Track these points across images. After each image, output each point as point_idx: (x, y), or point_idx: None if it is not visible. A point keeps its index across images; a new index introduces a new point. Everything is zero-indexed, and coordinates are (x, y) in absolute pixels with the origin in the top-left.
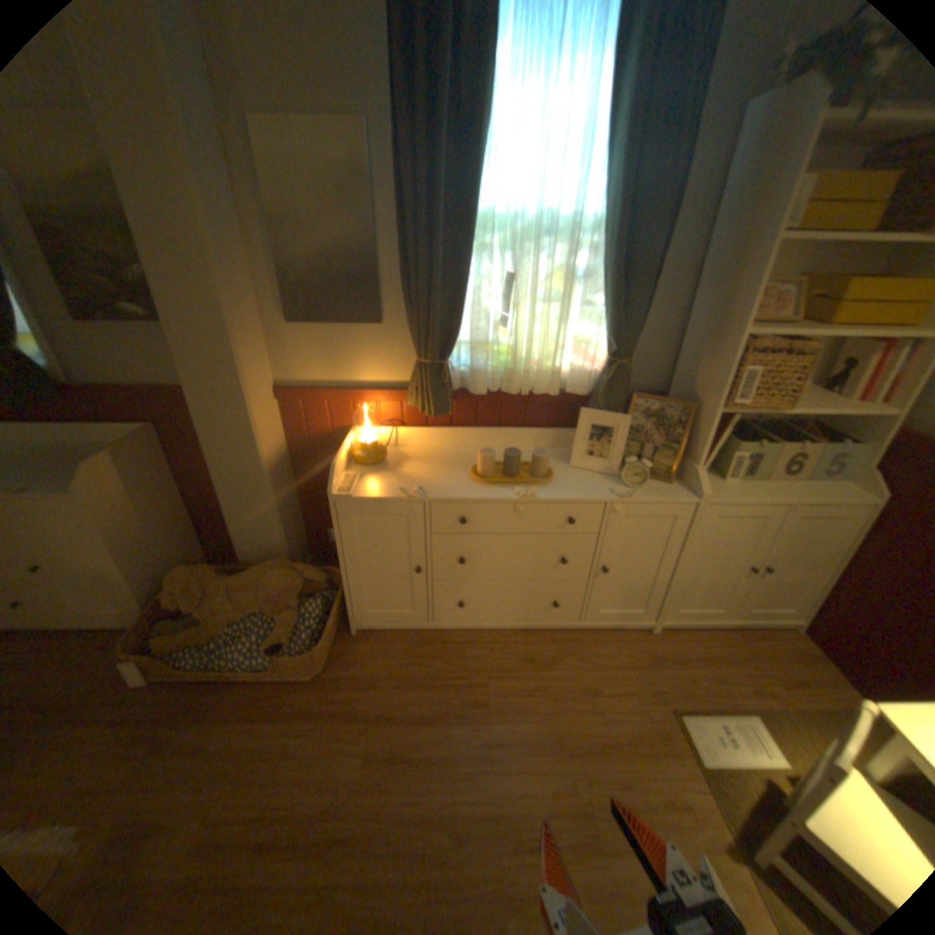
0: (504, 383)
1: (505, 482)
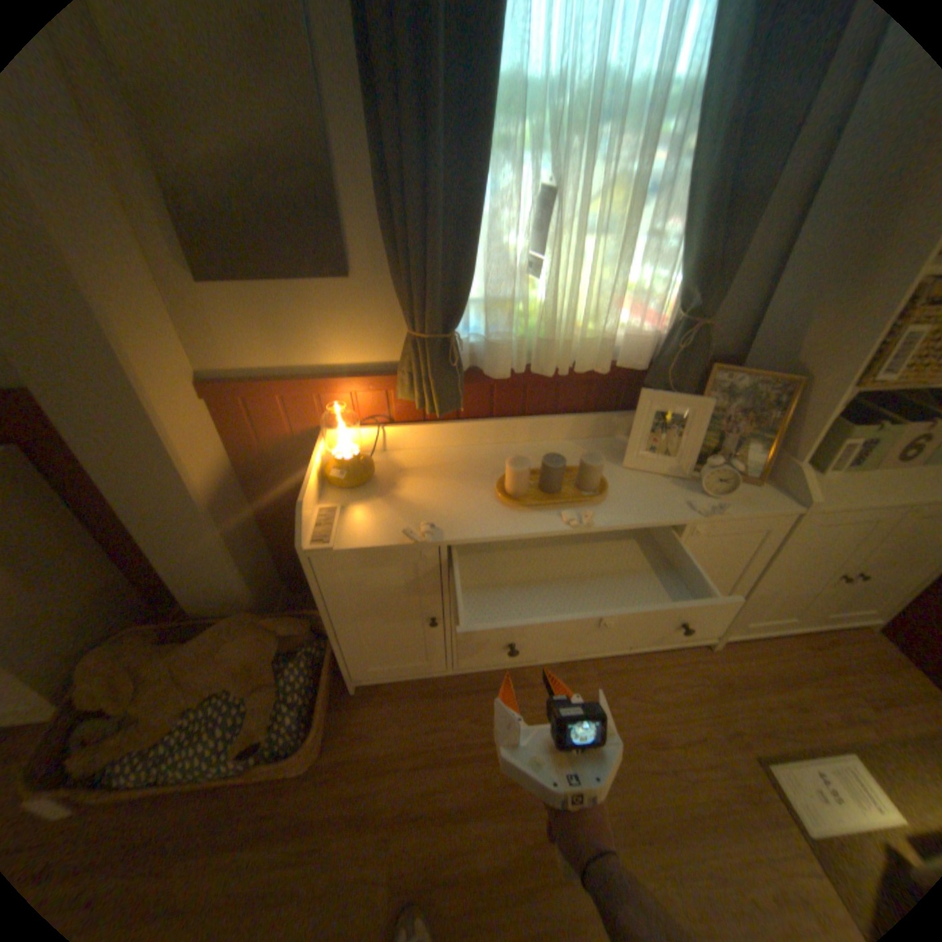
0: (533, 358)
1: (547, 504)
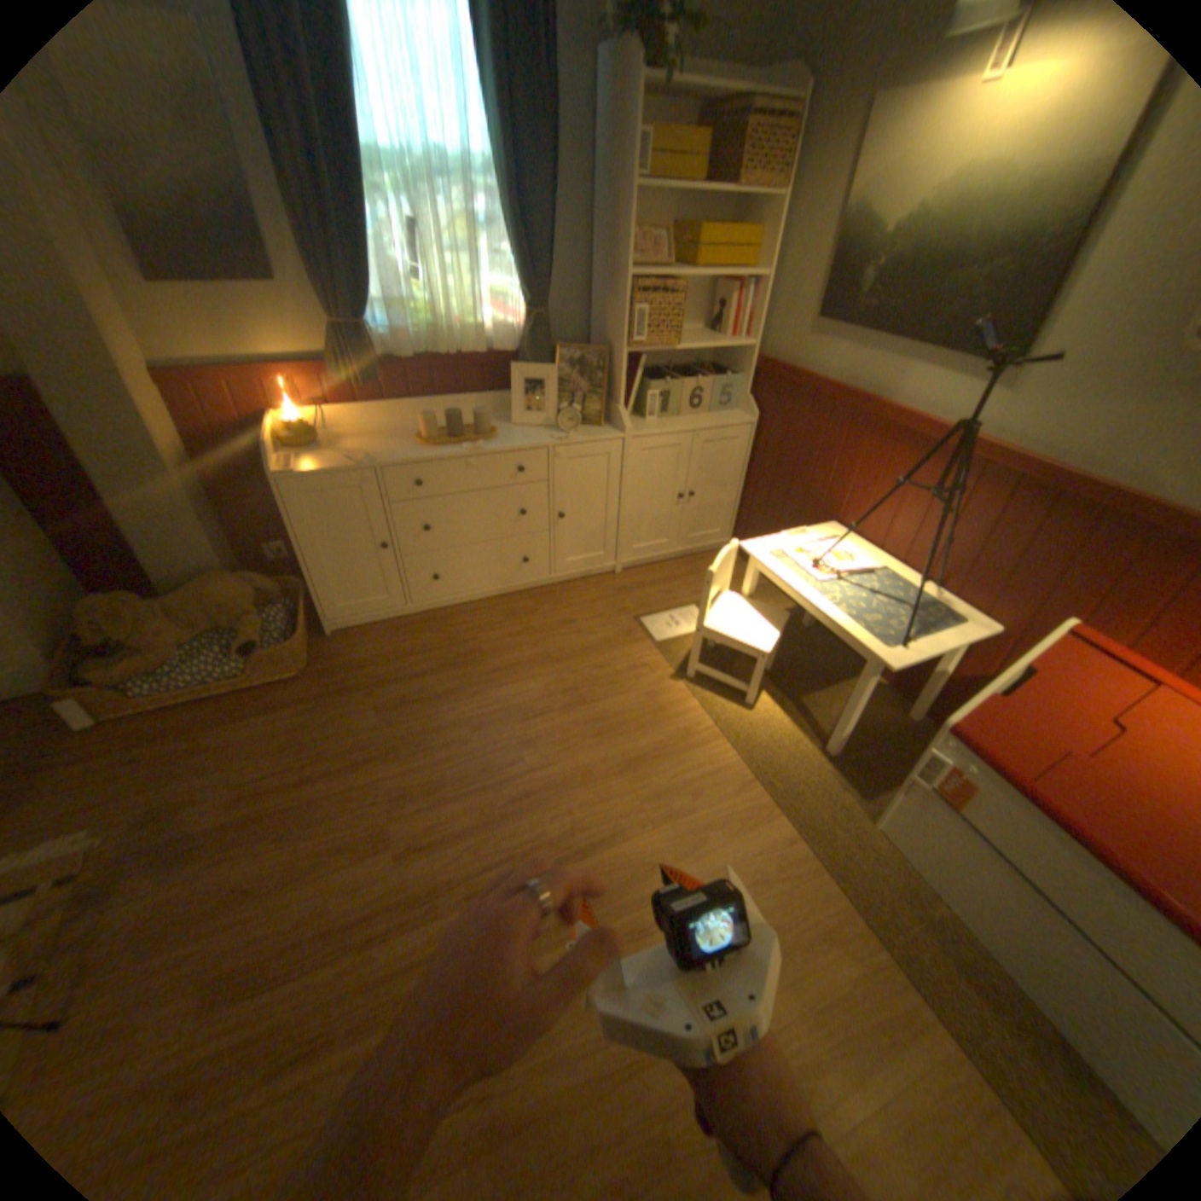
0: (429, 345)
1: (451, 443)
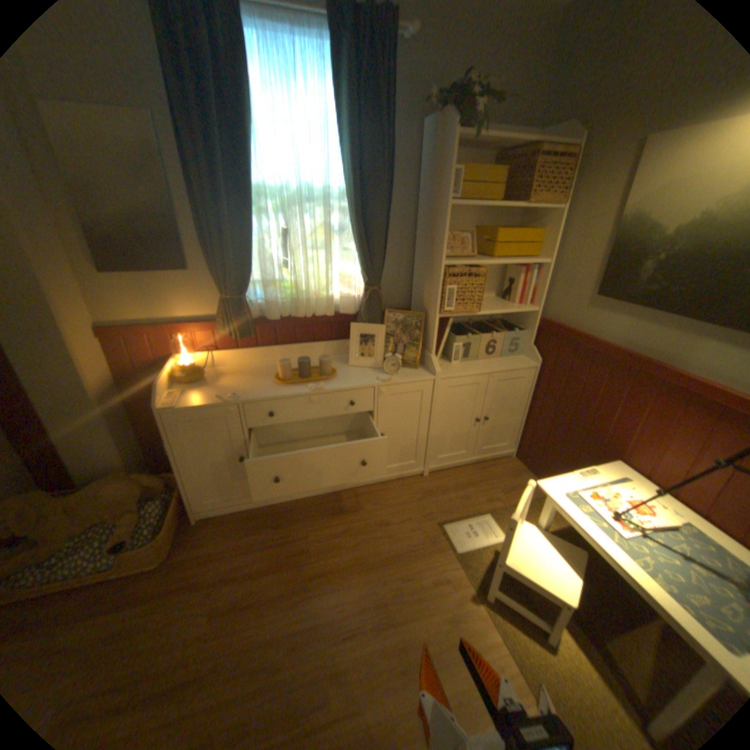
0: (293, 310)
1: (300, 382)
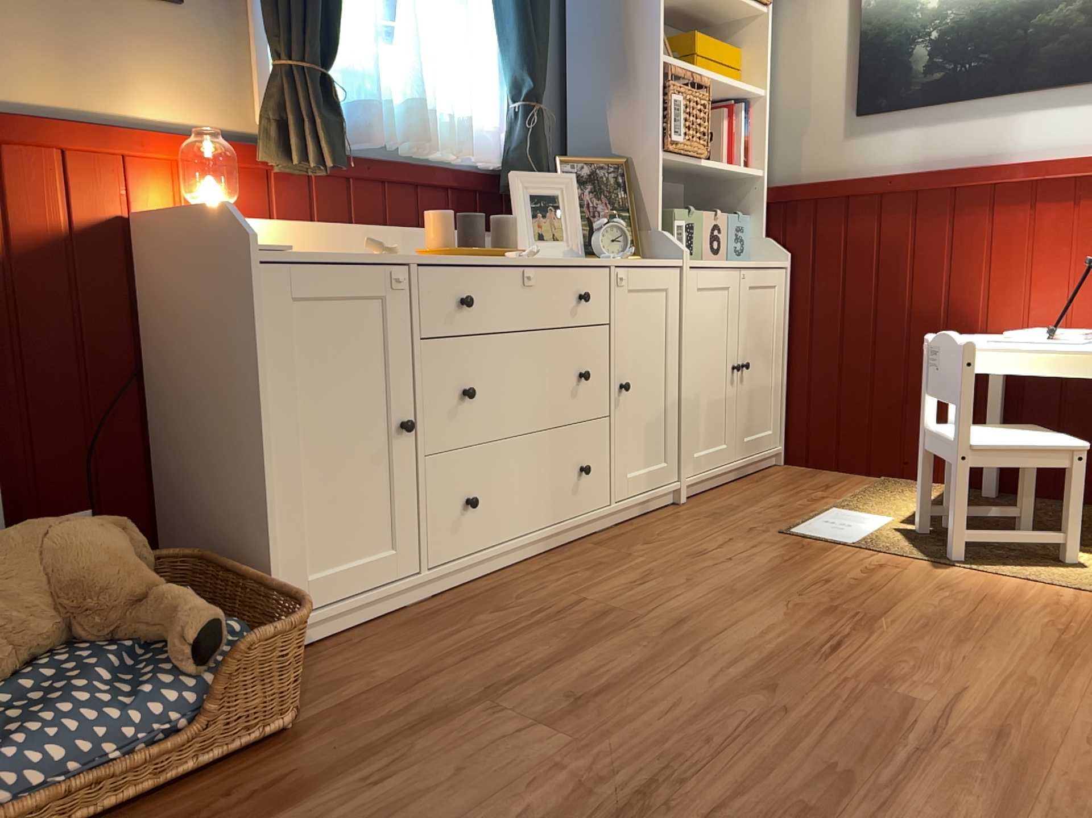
0: (398, 136)
1: (484, 250)
